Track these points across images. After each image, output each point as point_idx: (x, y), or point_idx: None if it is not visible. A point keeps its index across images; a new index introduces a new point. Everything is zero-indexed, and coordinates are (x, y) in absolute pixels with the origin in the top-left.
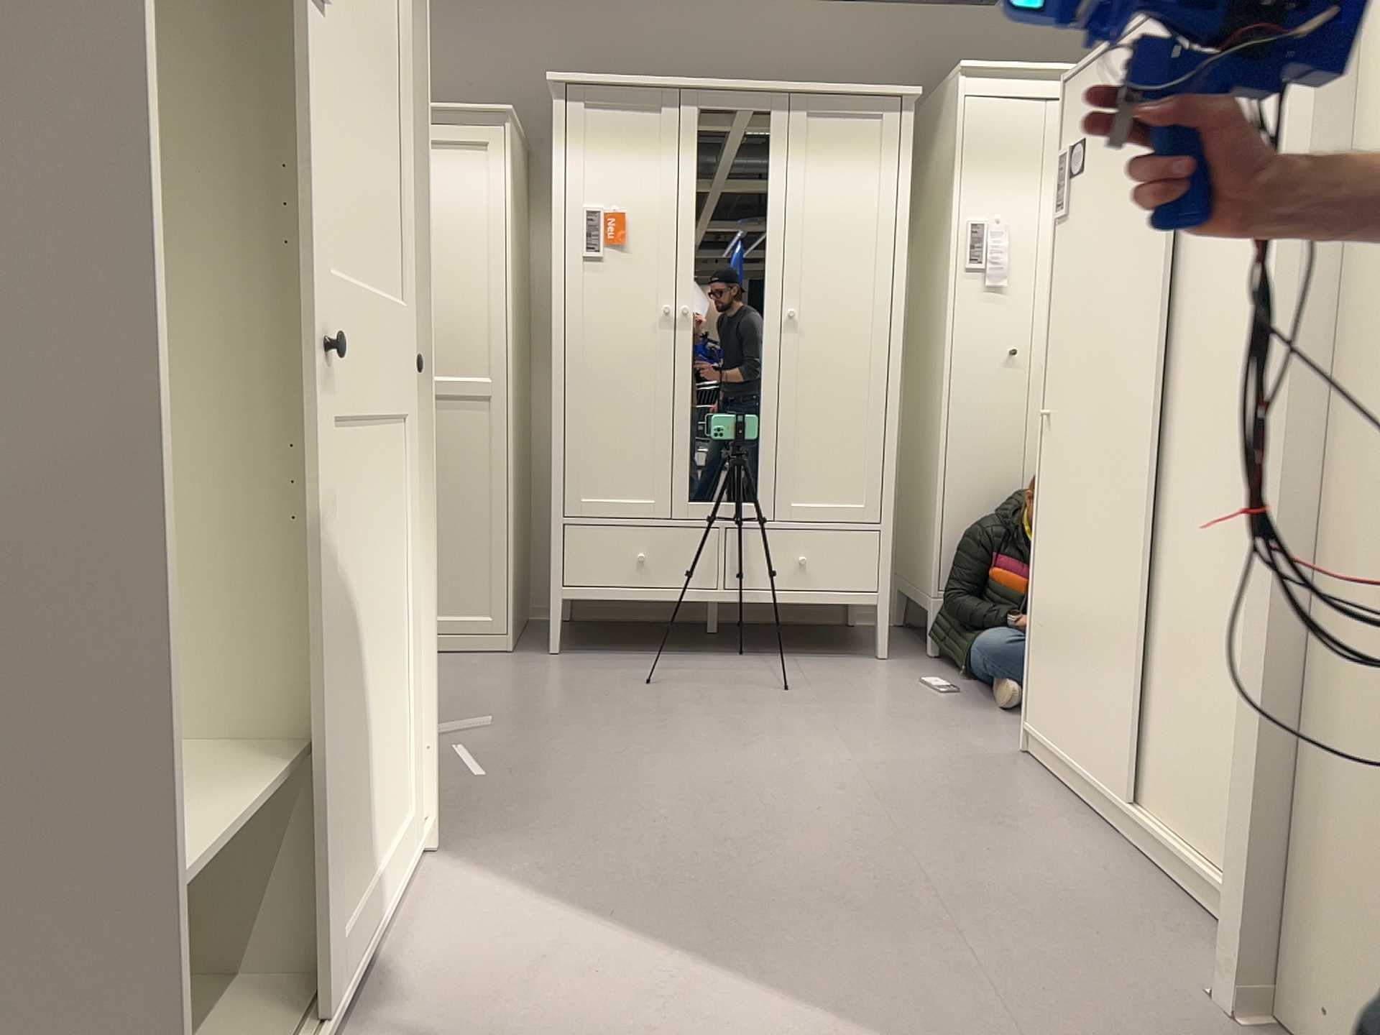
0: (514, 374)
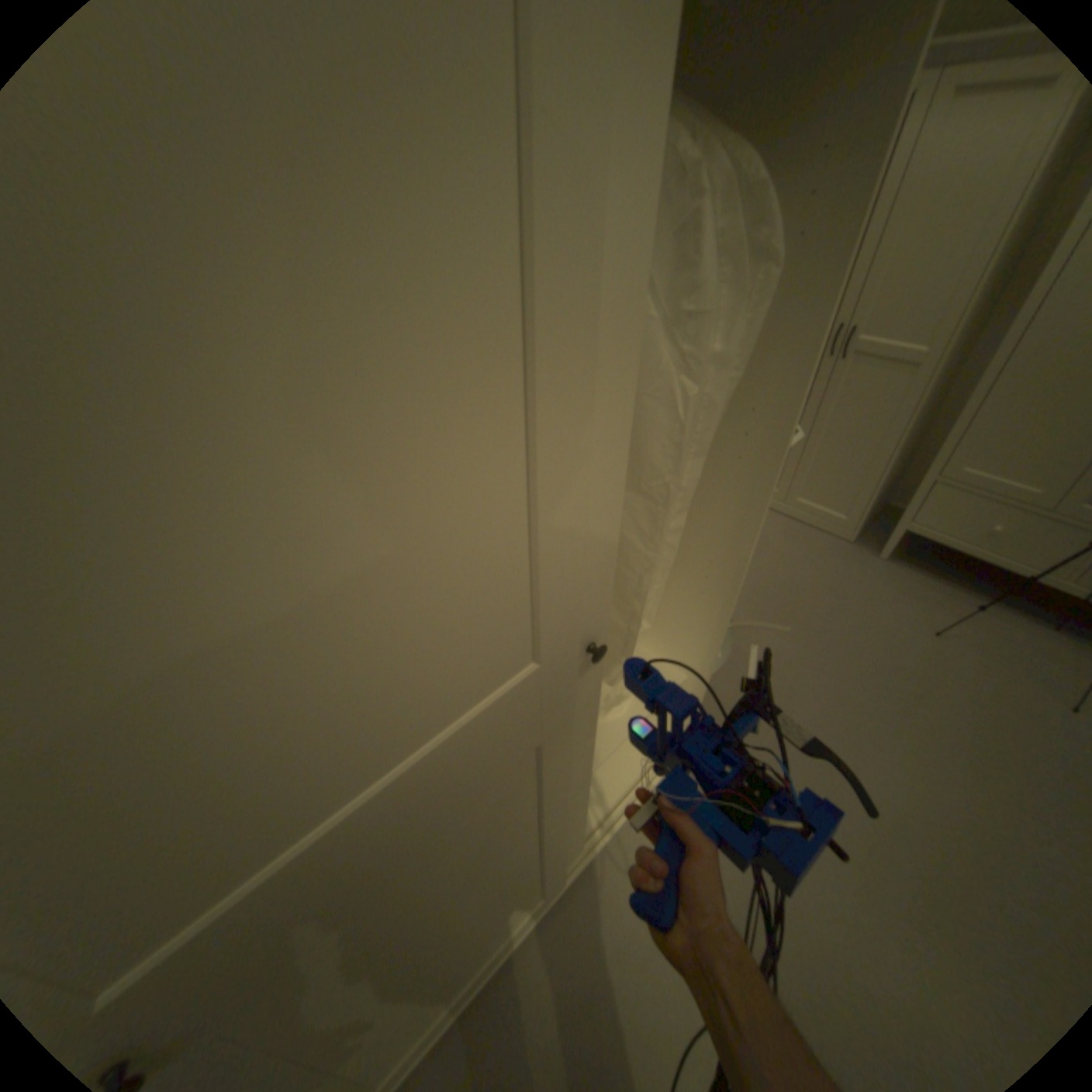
0: (957, 343)
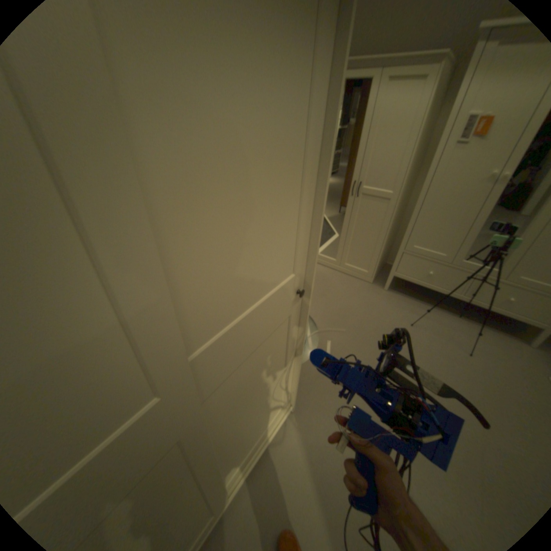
0: (404, 189)
